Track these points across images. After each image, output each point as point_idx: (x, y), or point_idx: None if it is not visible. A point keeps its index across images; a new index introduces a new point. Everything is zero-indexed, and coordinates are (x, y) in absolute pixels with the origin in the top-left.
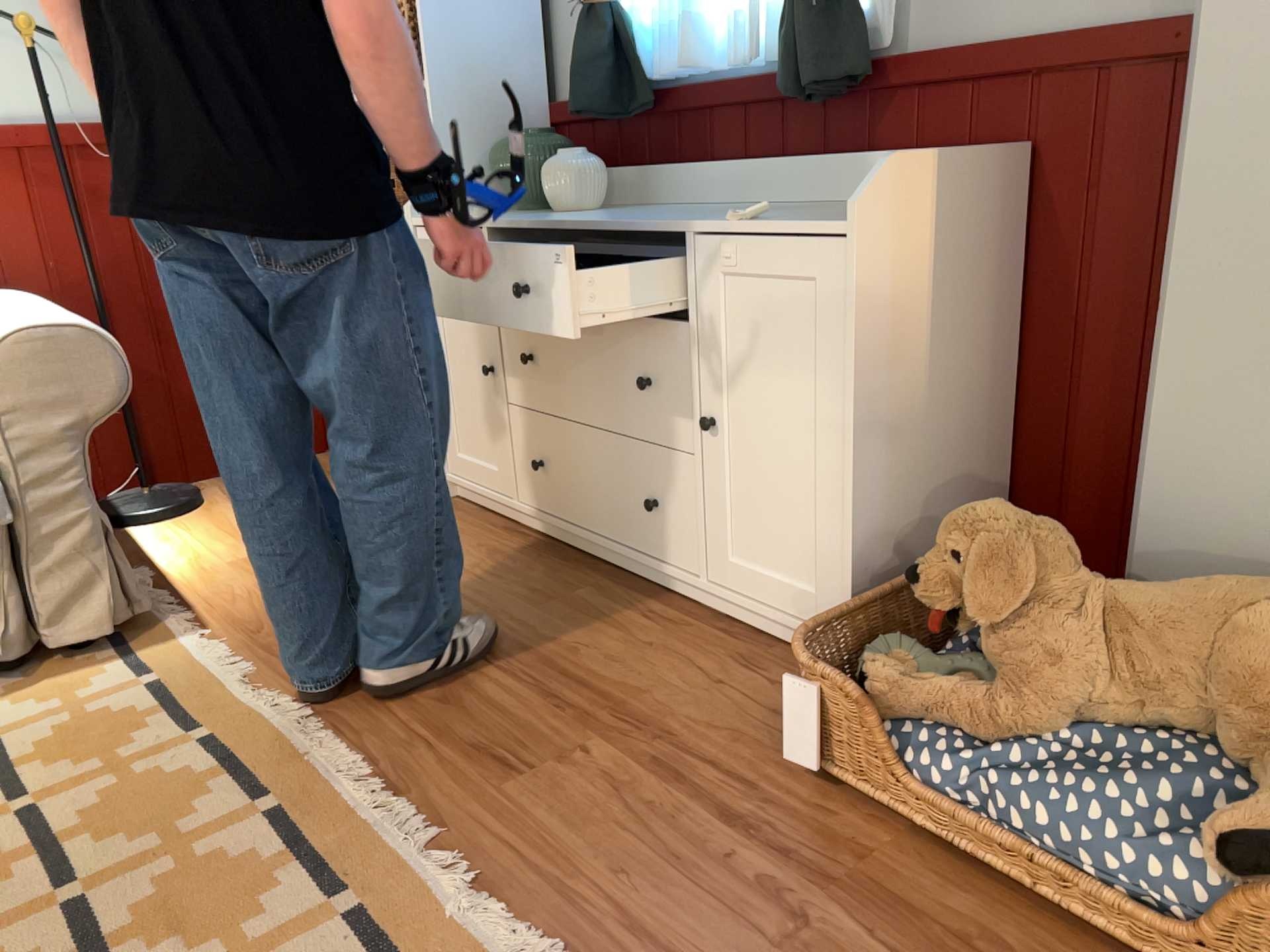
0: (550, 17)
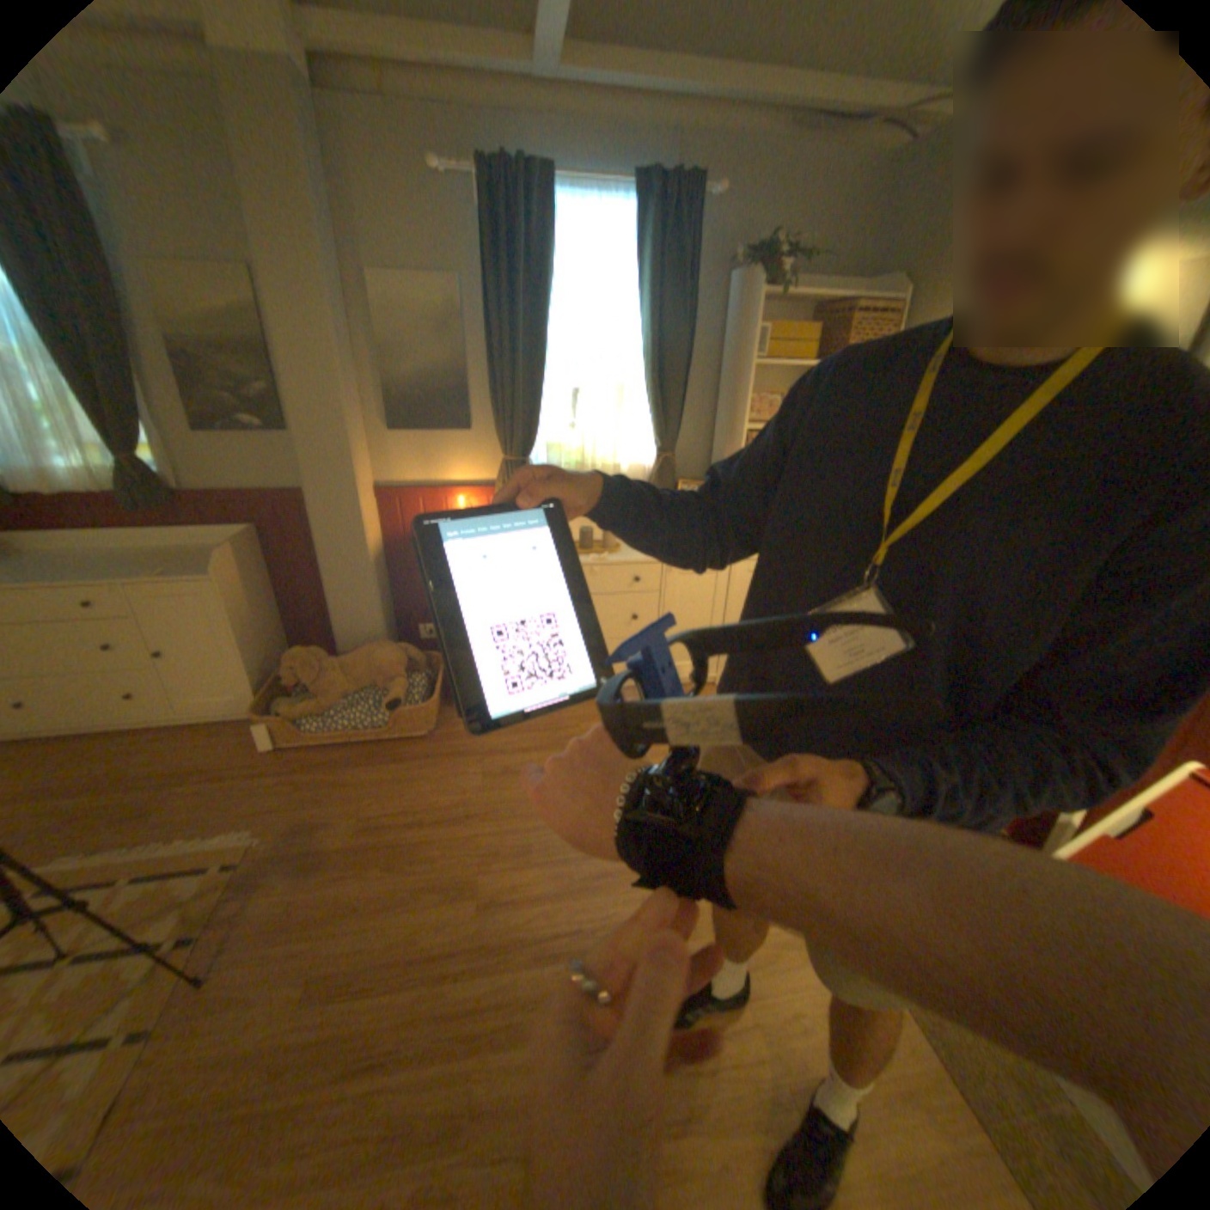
0: None
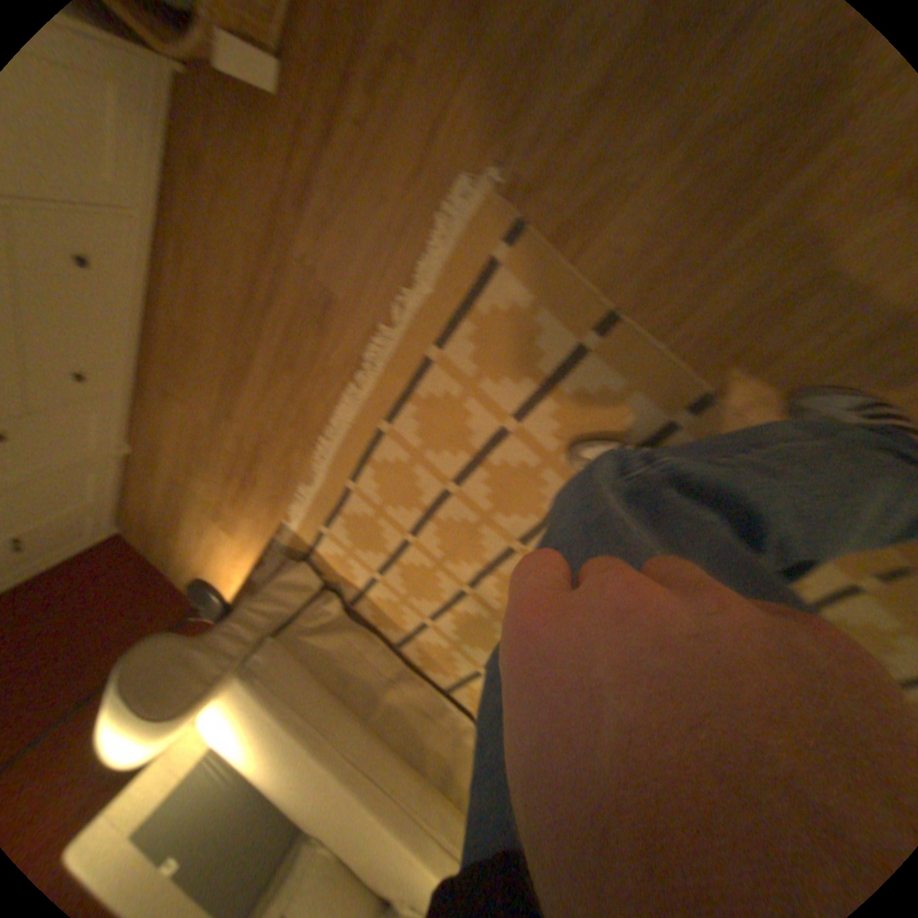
0: None
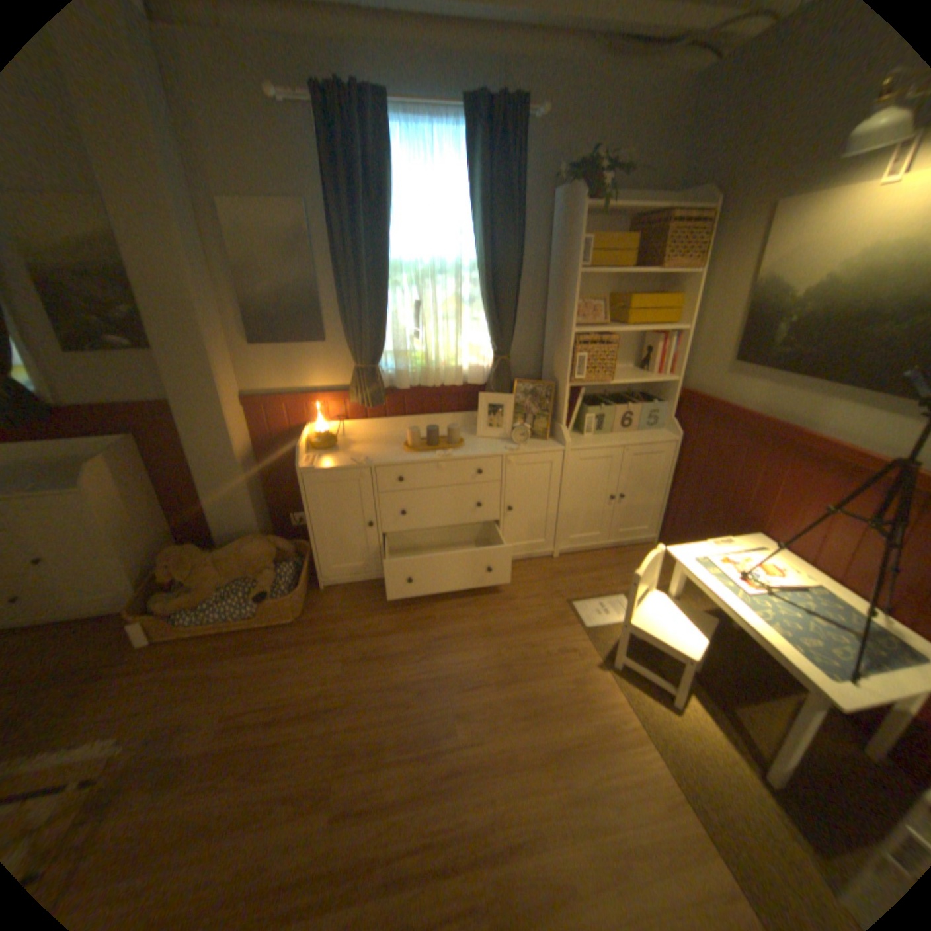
0: None
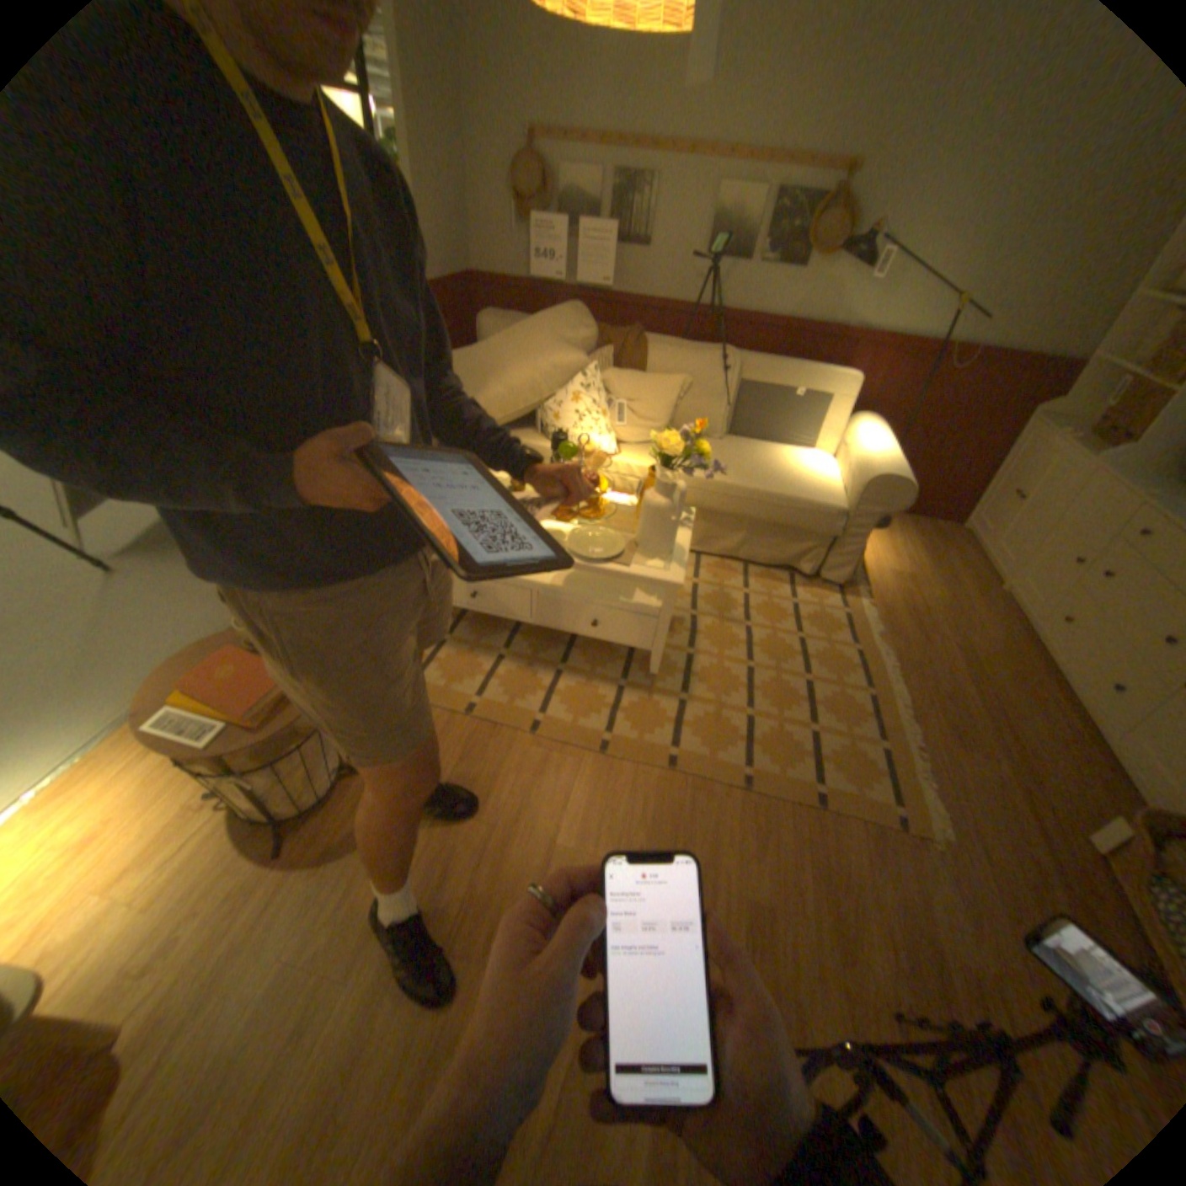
0: None
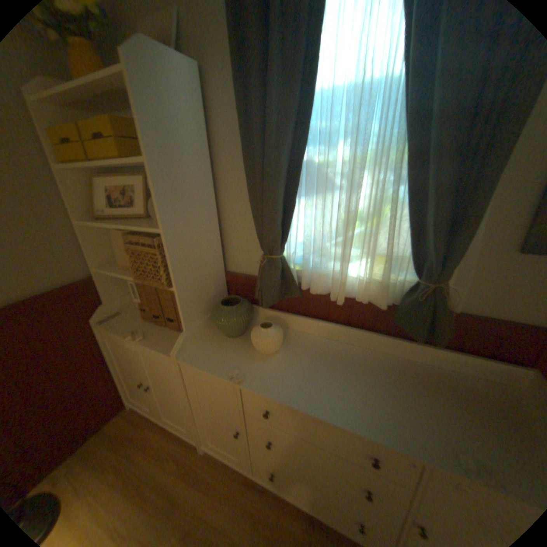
0: (223, 234)
